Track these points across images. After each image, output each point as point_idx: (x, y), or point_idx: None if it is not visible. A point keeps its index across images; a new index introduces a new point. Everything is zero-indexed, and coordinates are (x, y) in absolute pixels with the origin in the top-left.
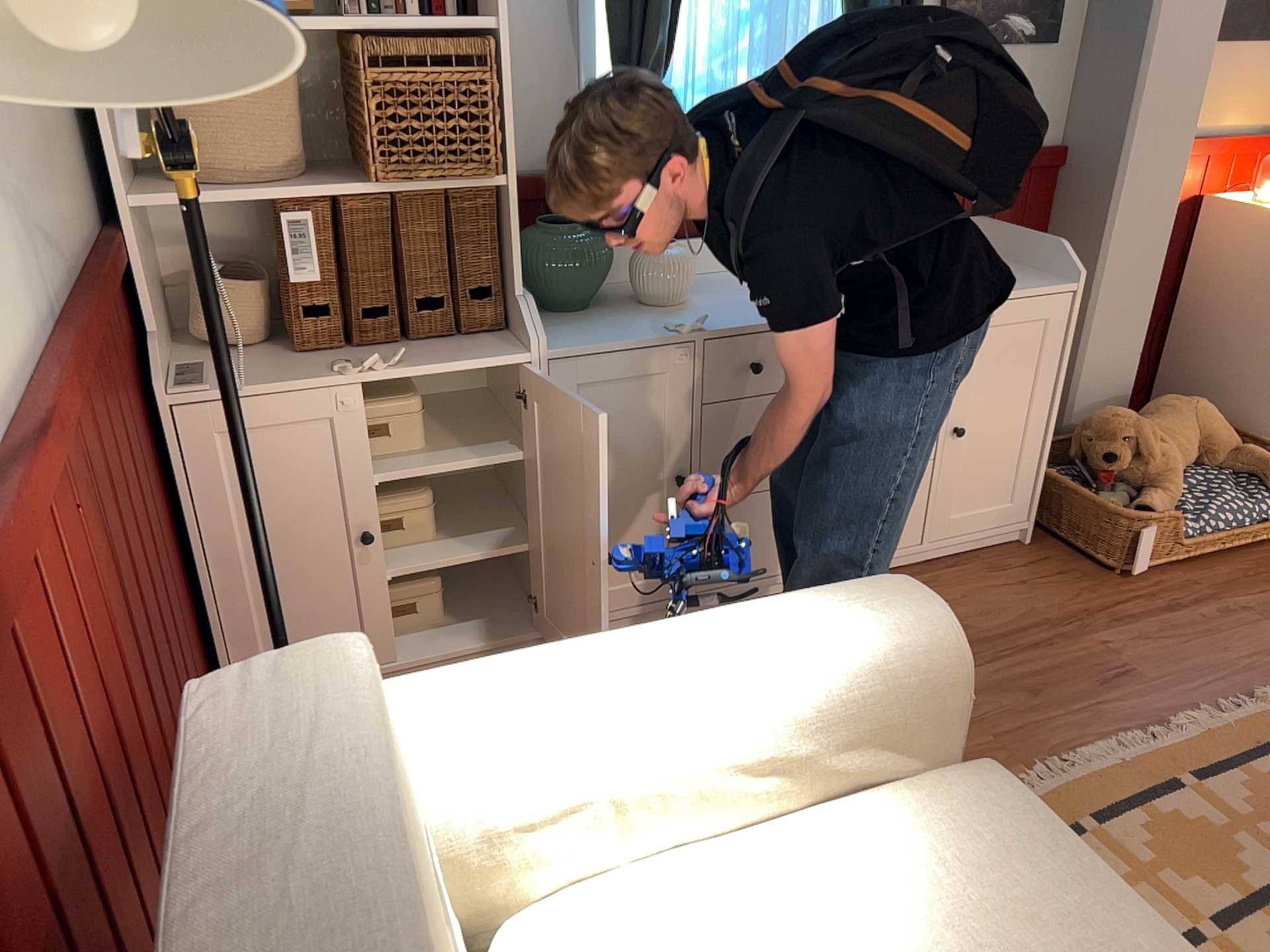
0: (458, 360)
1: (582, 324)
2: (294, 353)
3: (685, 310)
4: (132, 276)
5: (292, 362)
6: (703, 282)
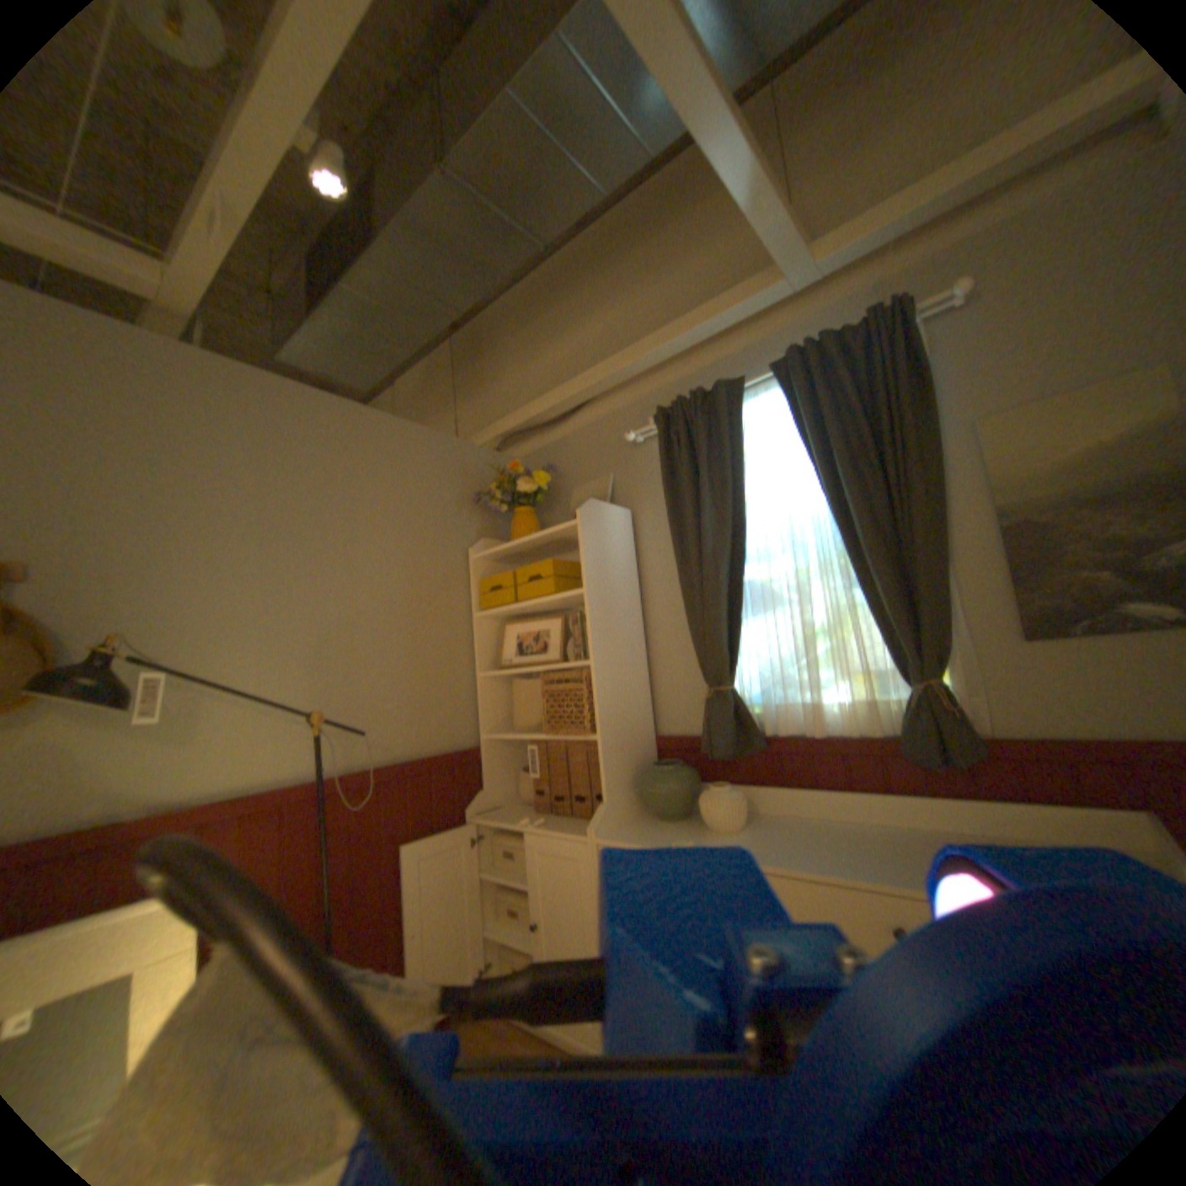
0: (565, 832)
1: (651, 829)
2: (535, 811)
3: (720, 837)
4: (483, 764)
5: (525, 815)
6: (787, 823)
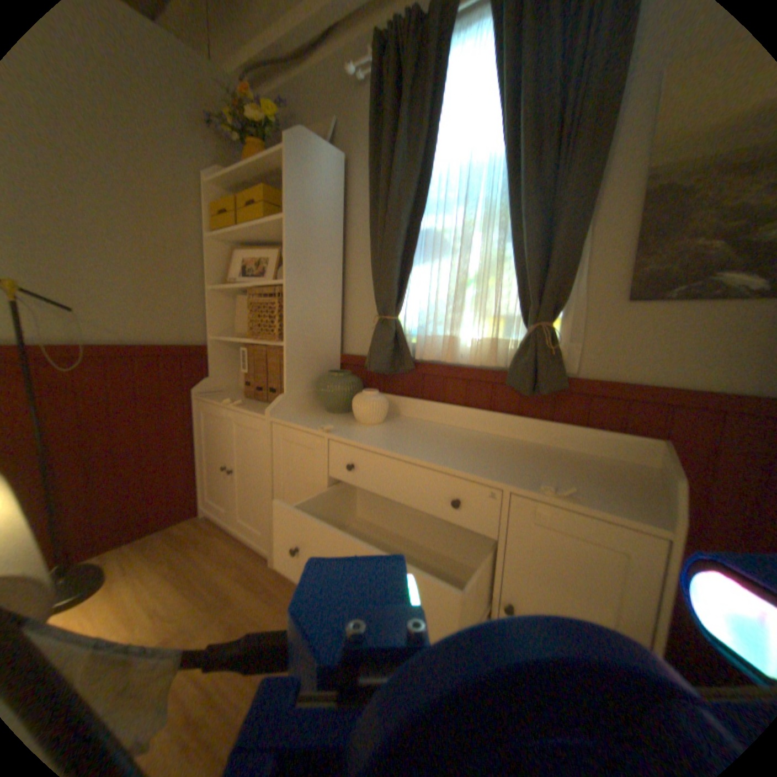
0: (254, 412)
1: (316, 417)
2: (244, 397)
3: (360, 427)
4: (210, 359)
5: (236, 399)
6: (415, 424)
